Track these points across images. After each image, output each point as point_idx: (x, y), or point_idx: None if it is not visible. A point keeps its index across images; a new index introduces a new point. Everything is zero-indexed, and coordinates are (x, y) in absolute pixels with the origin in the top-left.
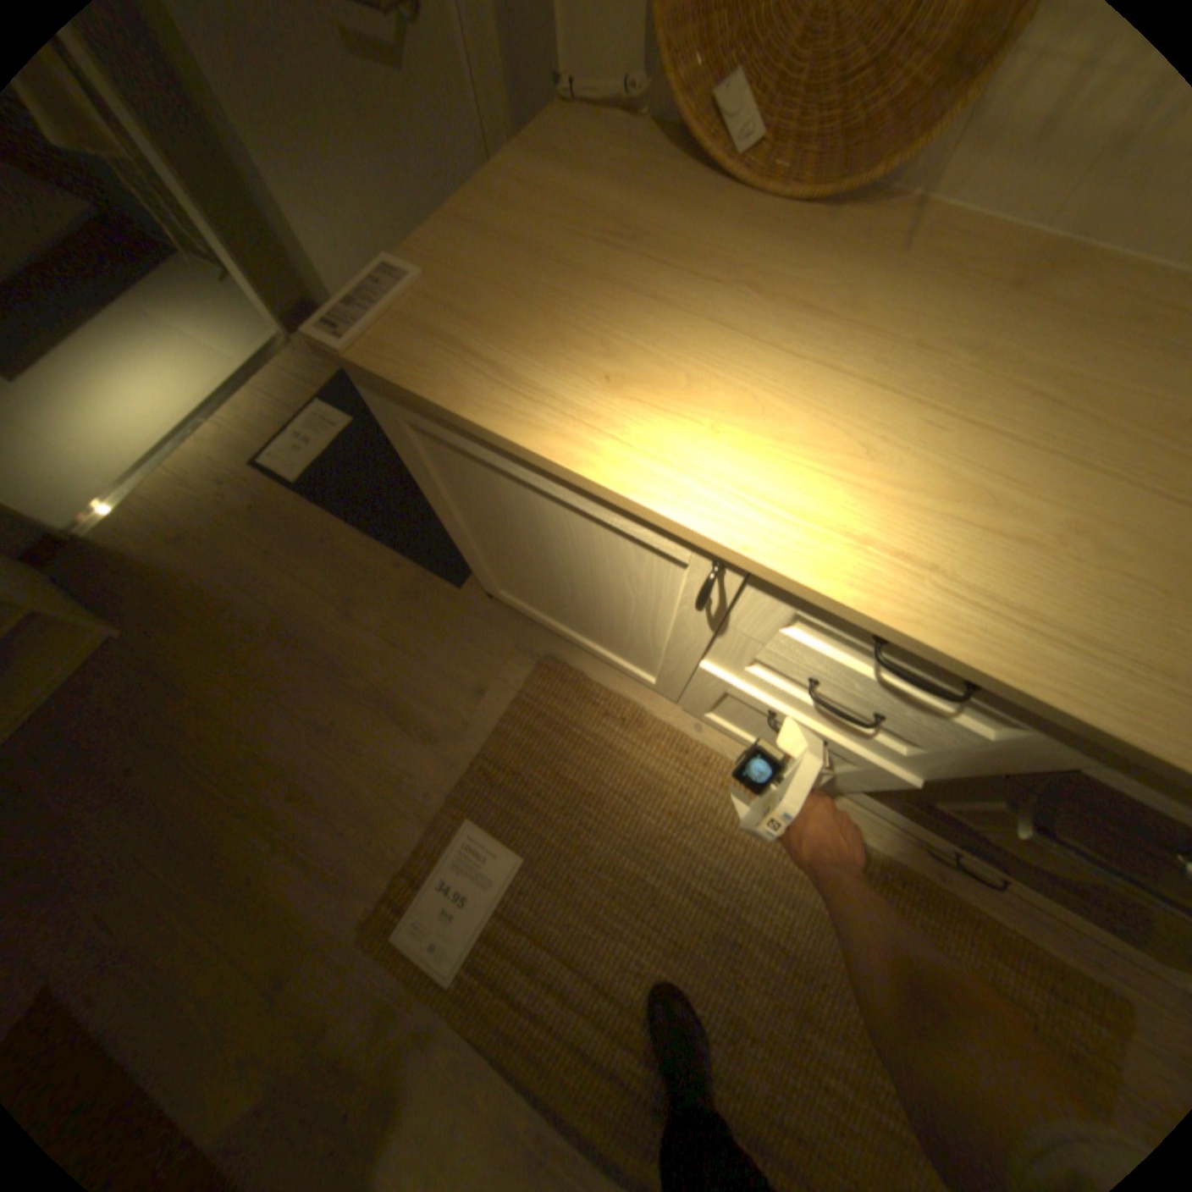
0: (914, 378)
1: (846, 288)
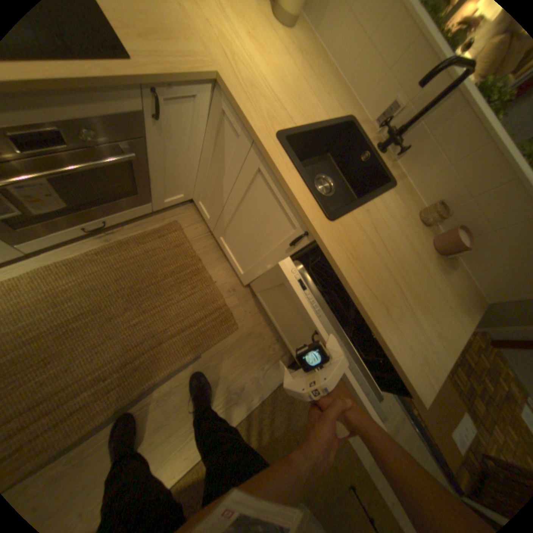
0: None
1: None
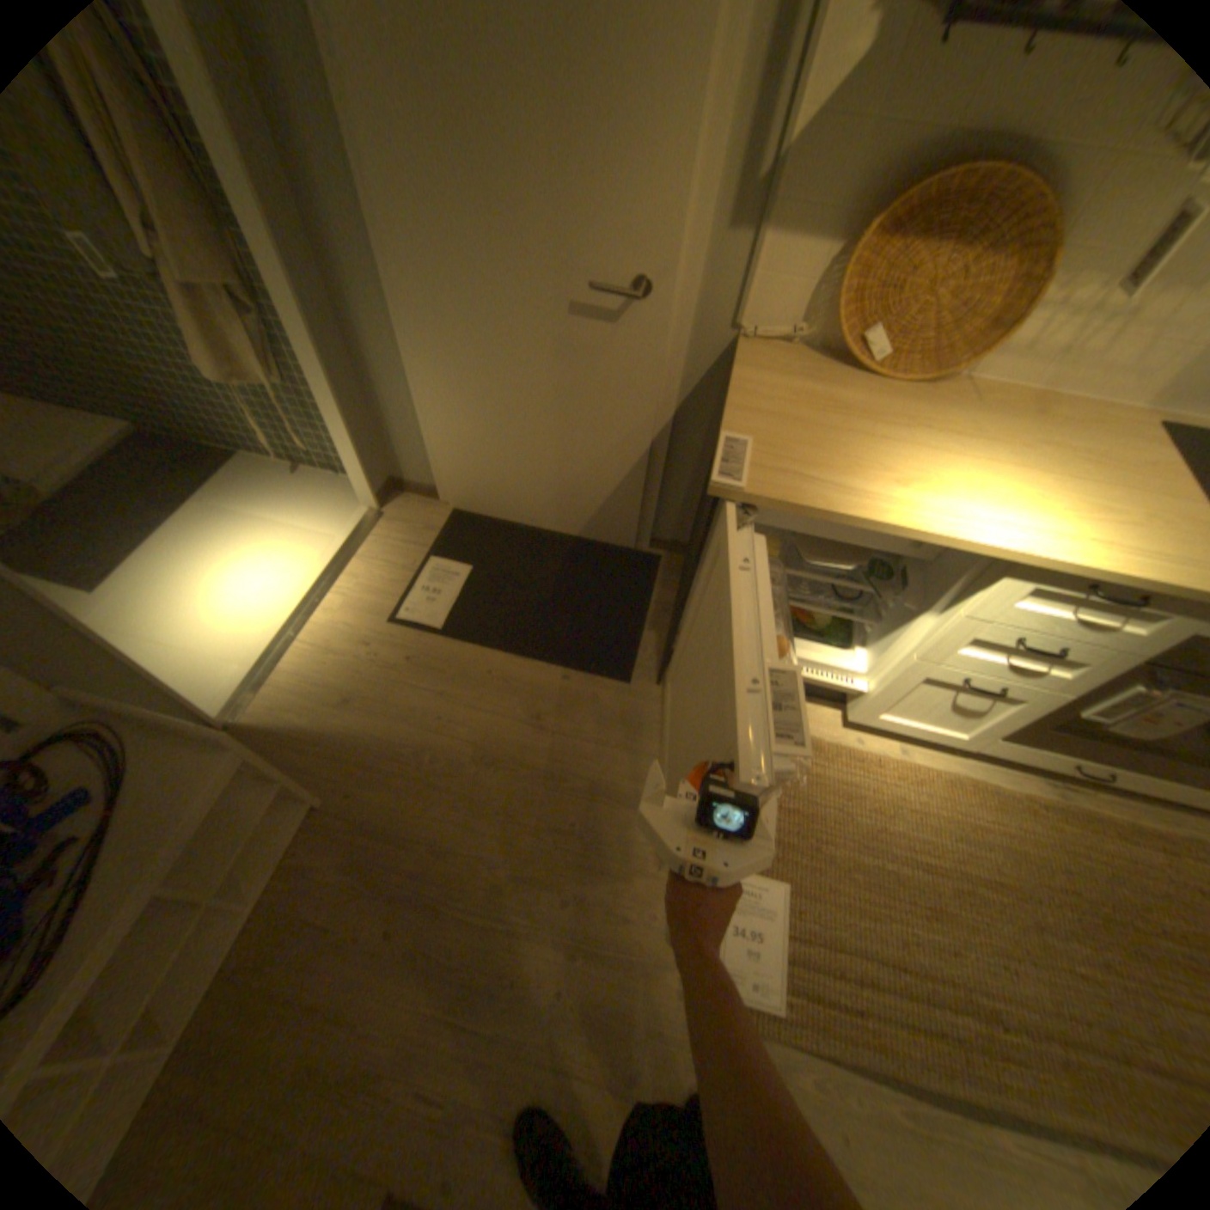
0: (1033, 462)
1: (969, 424)
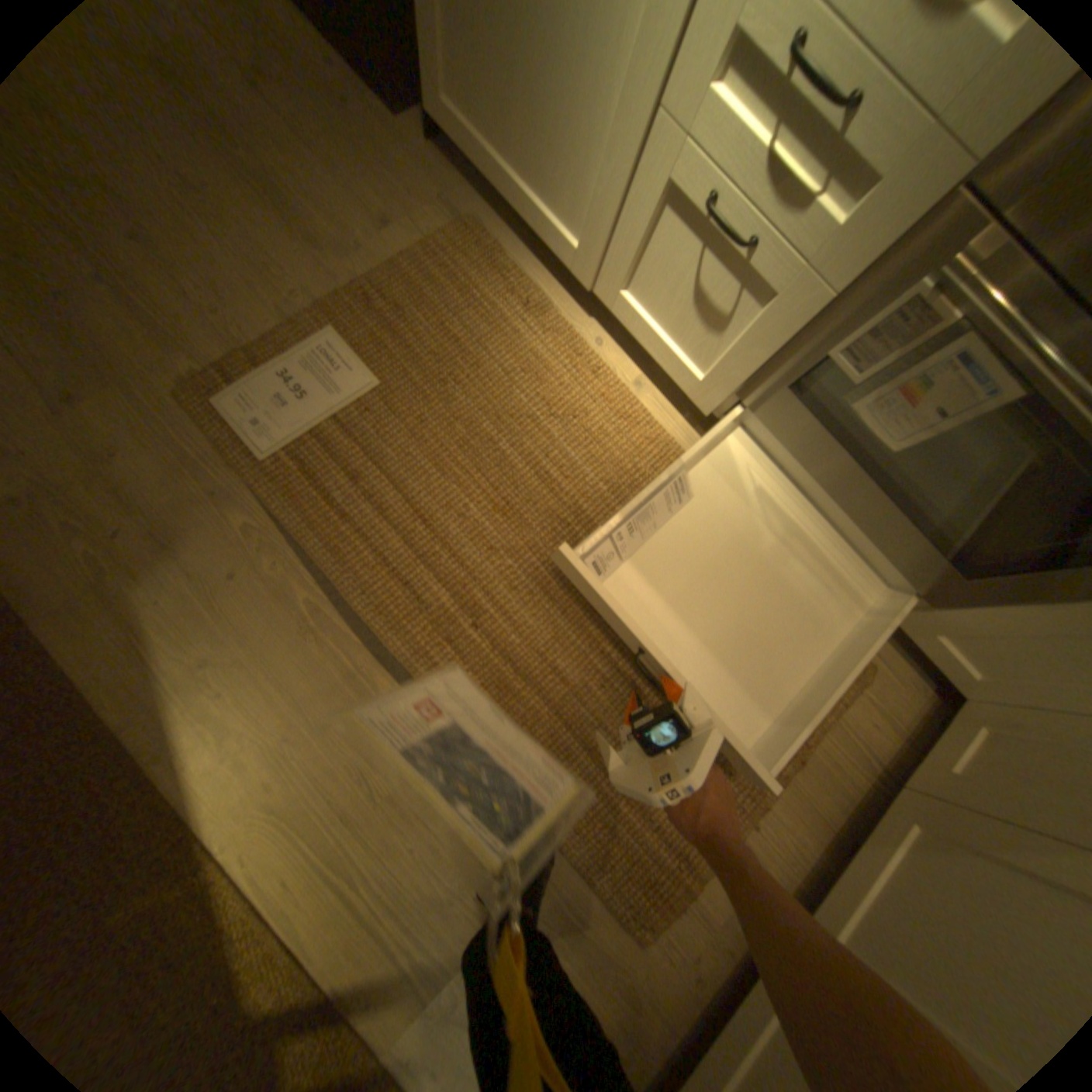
0: None
1: None
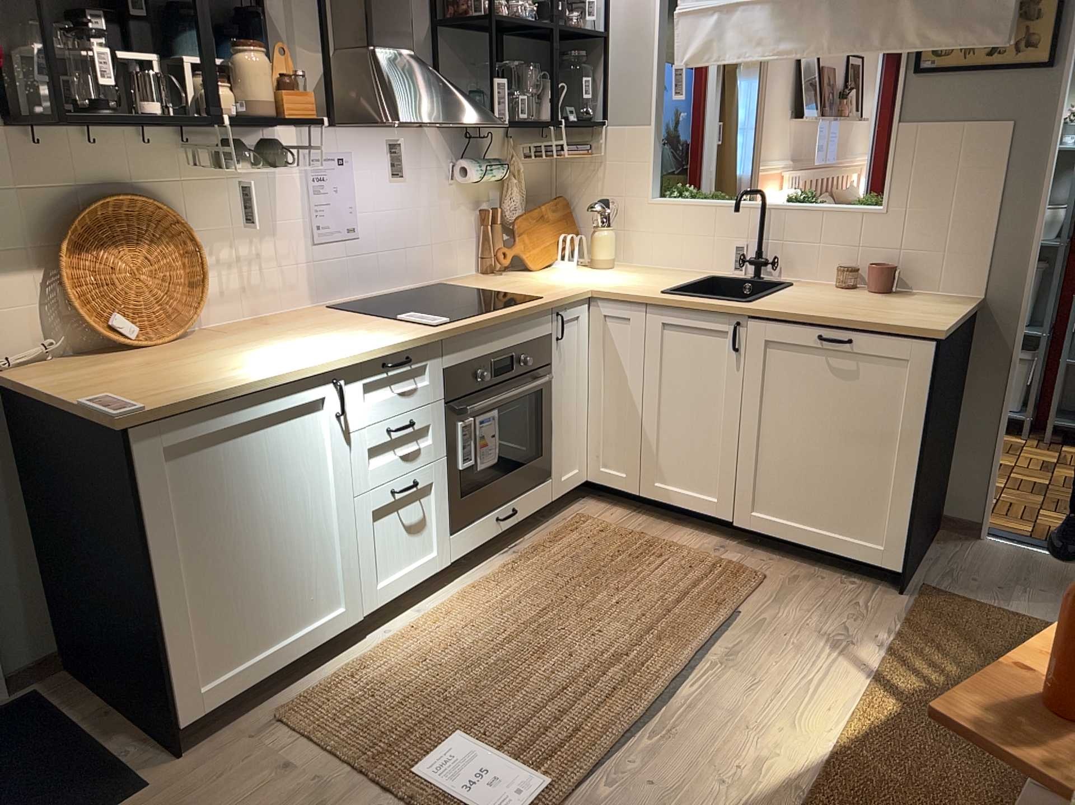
0: (291, 338)
1: (235, 342)
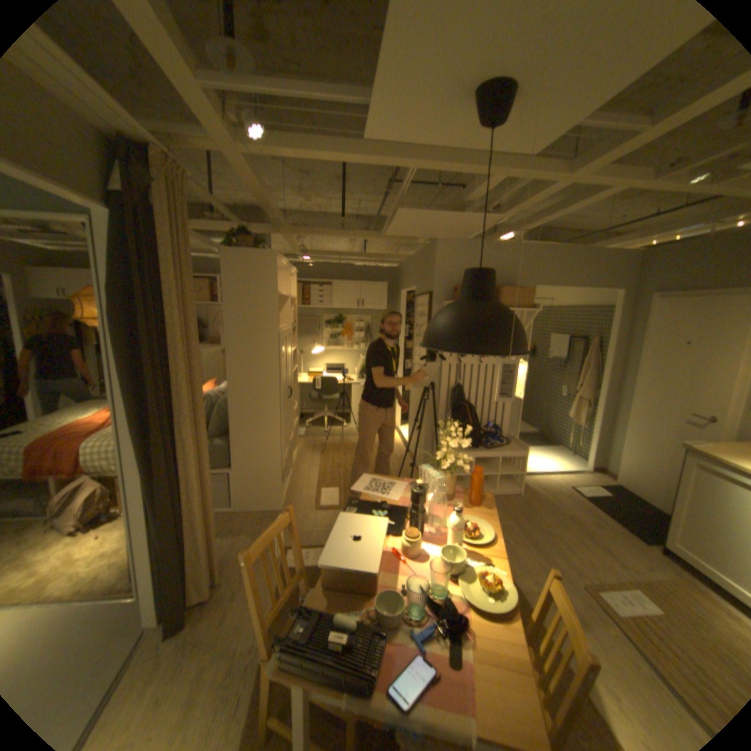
0: None
1: None
